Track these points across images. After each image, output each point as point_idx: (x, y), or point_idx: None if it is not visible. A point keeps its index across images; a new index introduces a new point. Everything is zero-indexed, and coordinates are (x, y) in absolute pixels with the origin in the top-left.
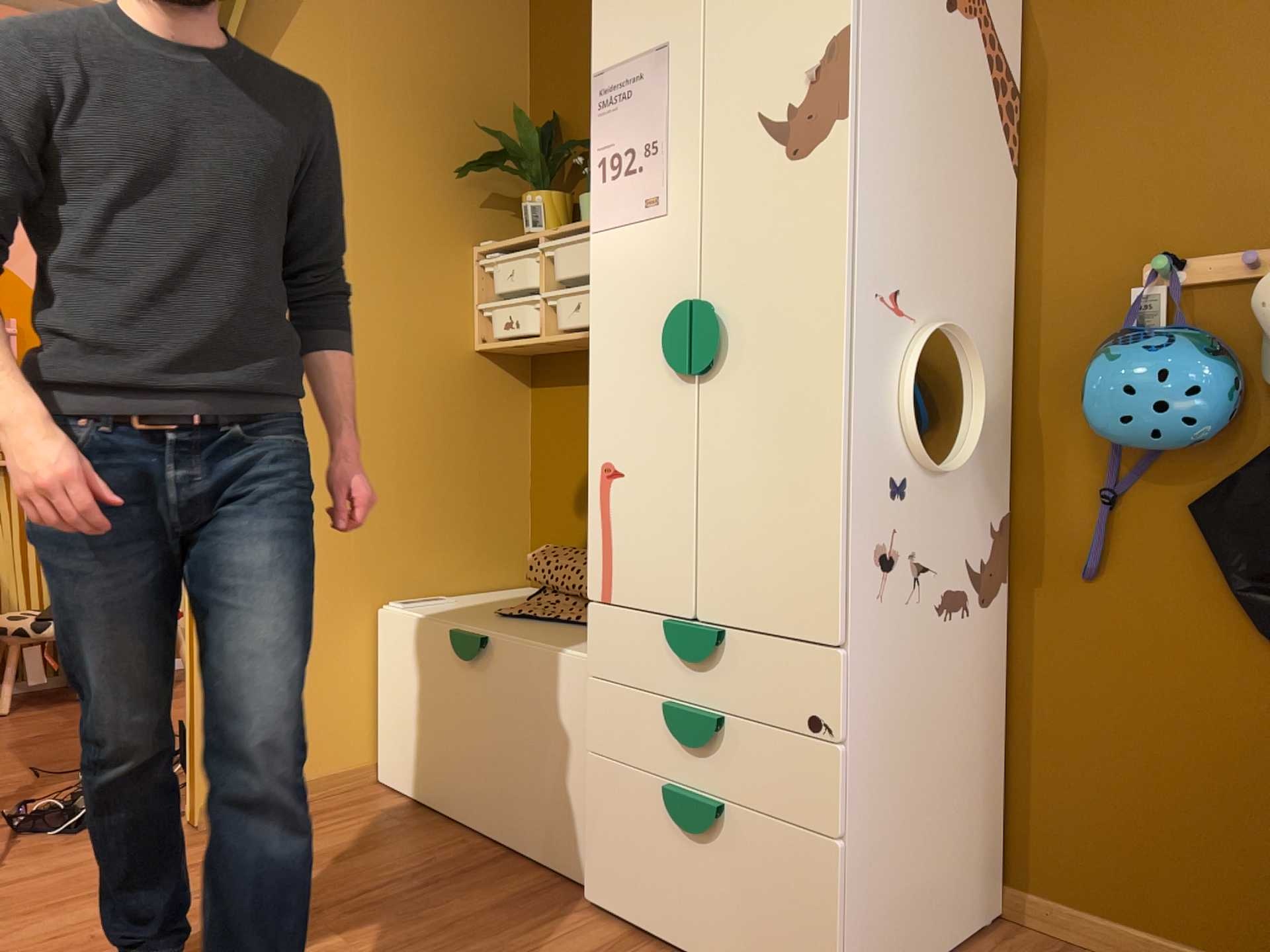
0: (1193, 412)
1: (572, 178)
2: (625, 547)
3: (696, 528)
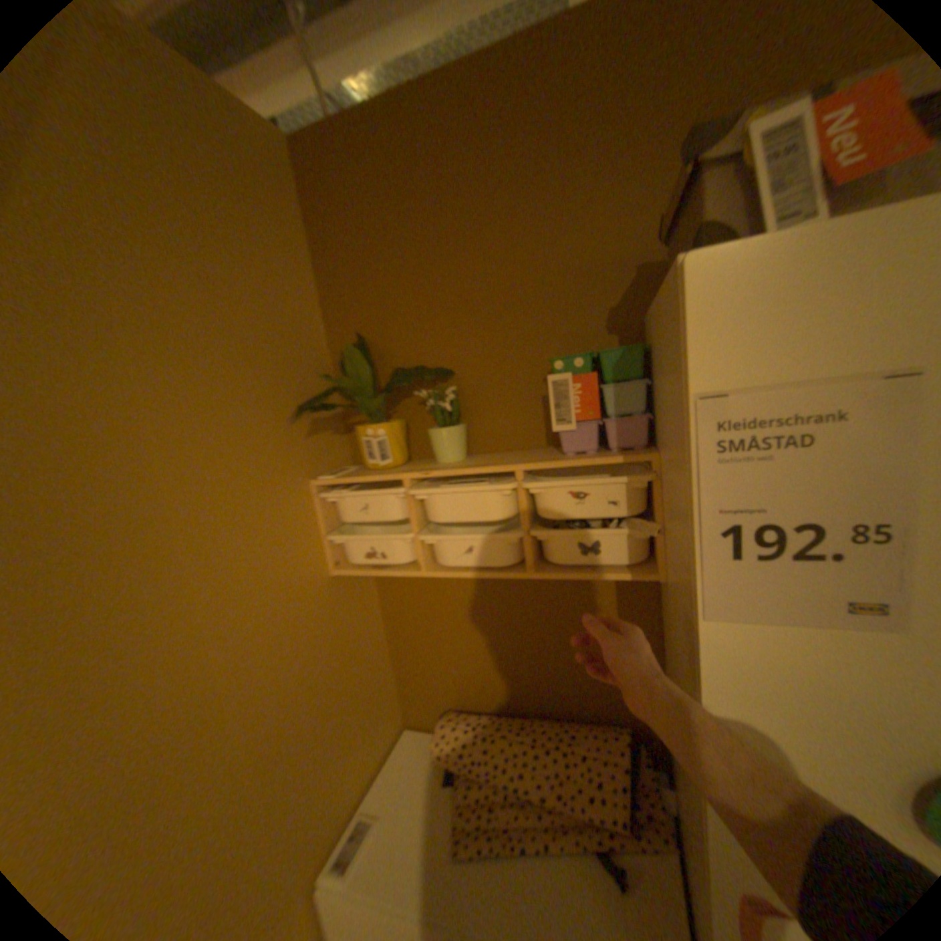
0: None
1: (392, 397)
2: None
3: None
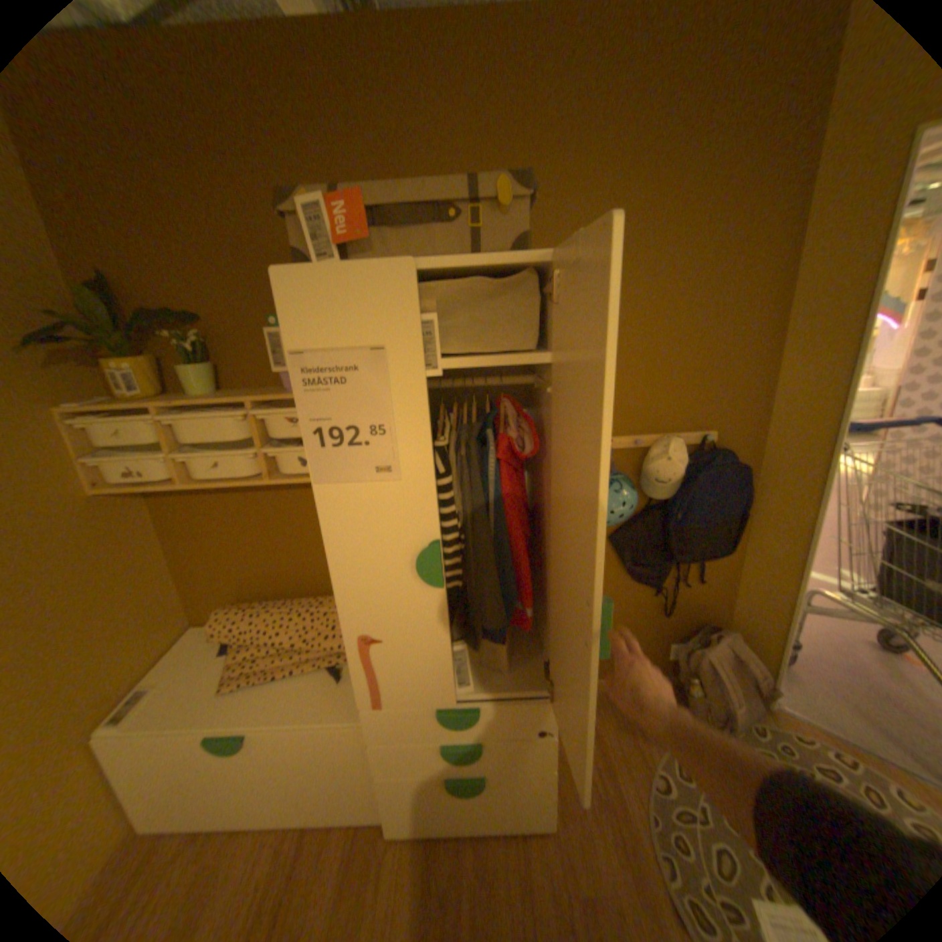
0: (628, 514)
1: (140, 335)
2: (390, 680)
3: (452, 664)
